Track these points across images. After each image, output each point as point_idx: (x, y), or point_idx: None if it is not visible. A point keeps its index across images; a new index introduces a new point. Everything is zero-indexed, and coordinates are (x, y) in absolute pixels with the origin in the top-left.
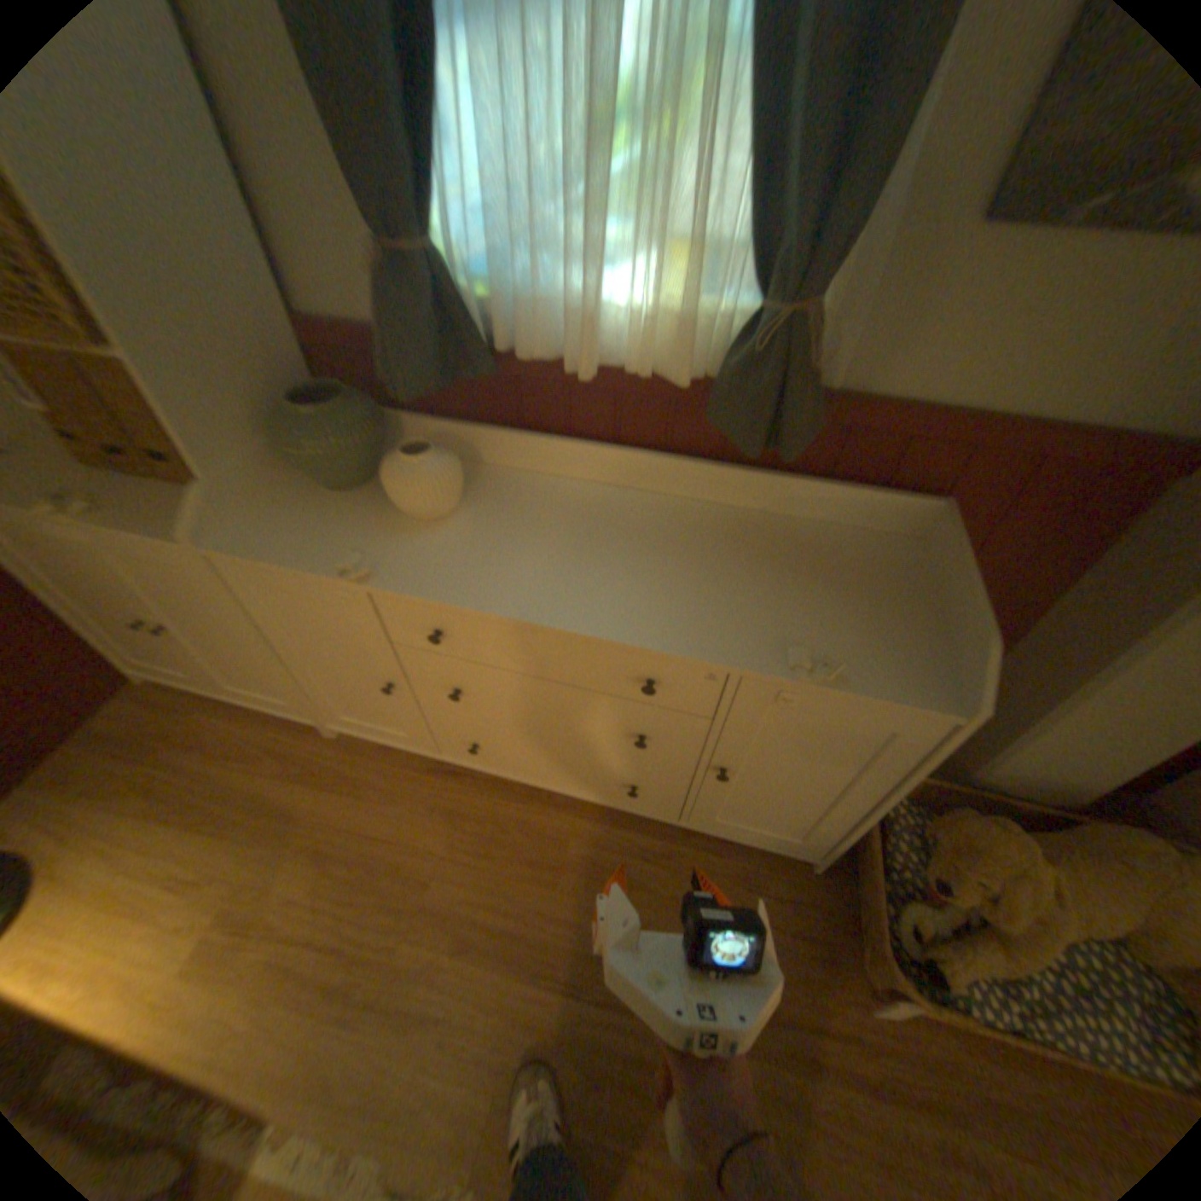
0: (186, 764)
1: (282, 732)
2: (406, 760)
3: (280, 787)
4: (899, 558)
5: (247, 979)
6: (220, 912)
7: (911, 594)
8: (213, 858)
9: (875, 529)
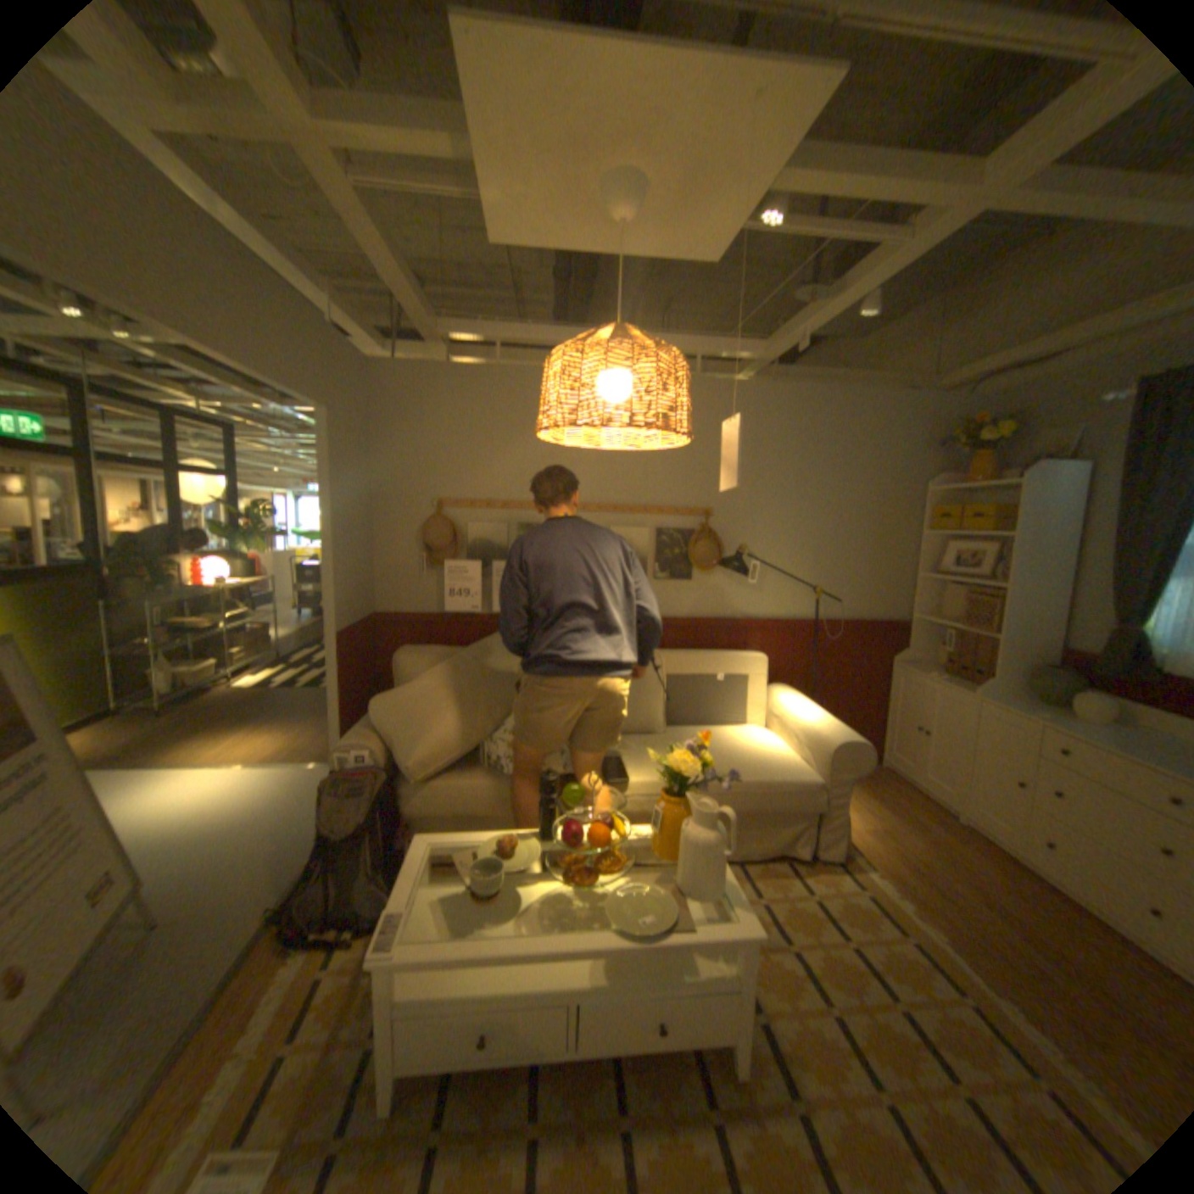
0: (890, 793)
1: (937, 810)
2: (999, 852)
3: (927, 821)
4: None
5: (887, 847)
6: (885, 829)
7: None
8: (889, 818)
9: None
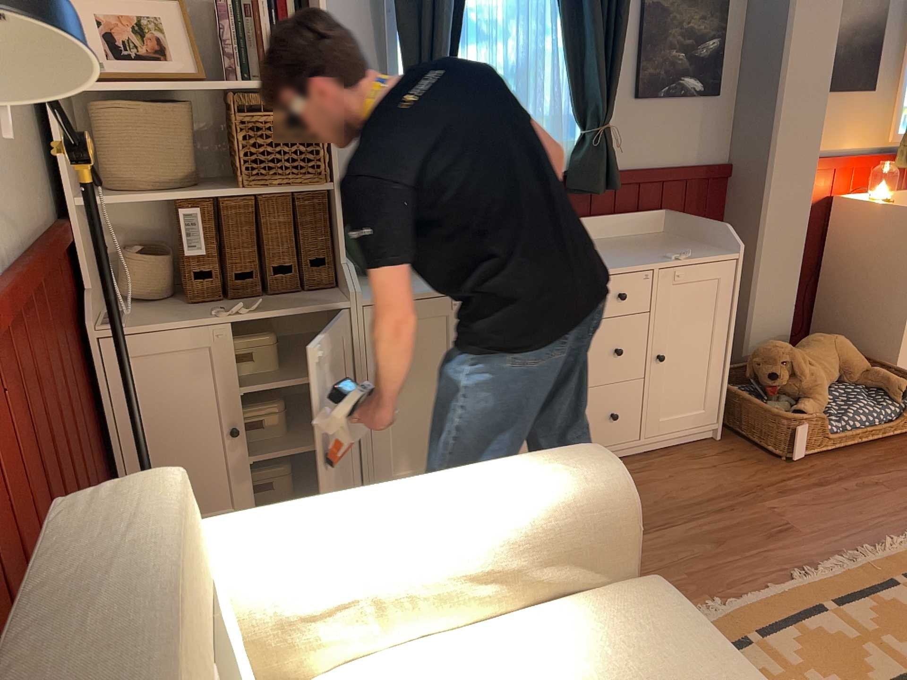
0: None
1: None
2: None
3: None
4: (663, 237)
5: None
6: None
7: (681, 241)
8: None
9: (643, 234)
